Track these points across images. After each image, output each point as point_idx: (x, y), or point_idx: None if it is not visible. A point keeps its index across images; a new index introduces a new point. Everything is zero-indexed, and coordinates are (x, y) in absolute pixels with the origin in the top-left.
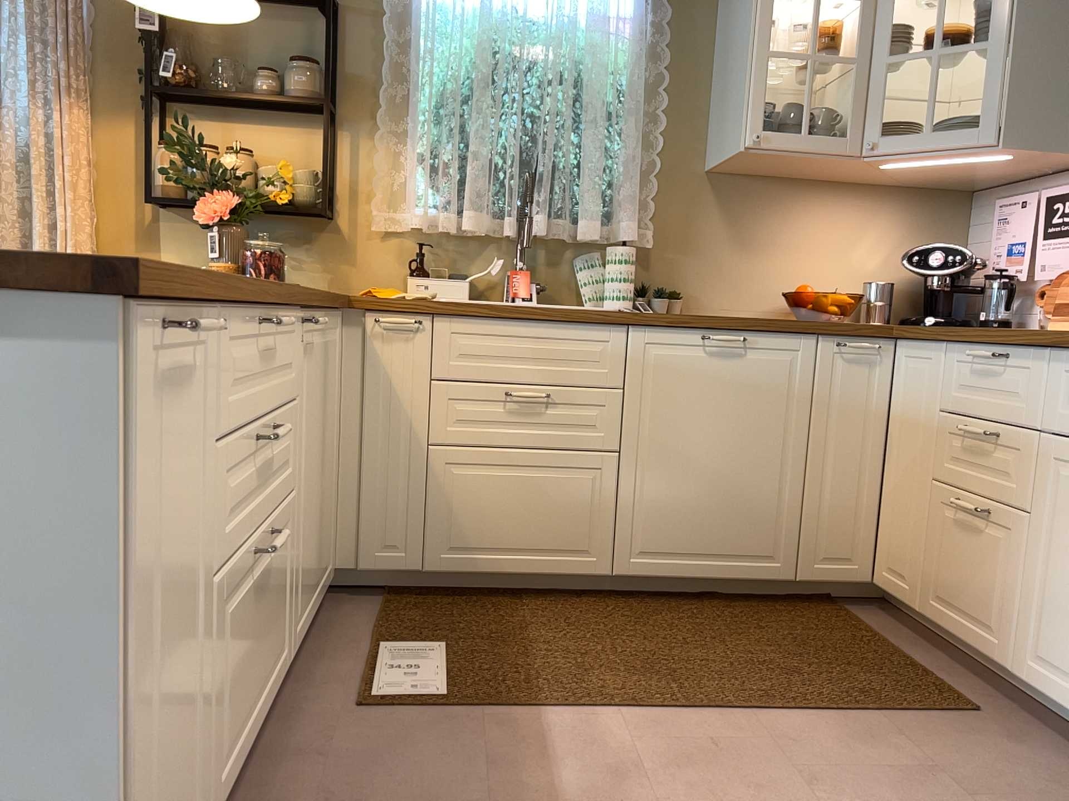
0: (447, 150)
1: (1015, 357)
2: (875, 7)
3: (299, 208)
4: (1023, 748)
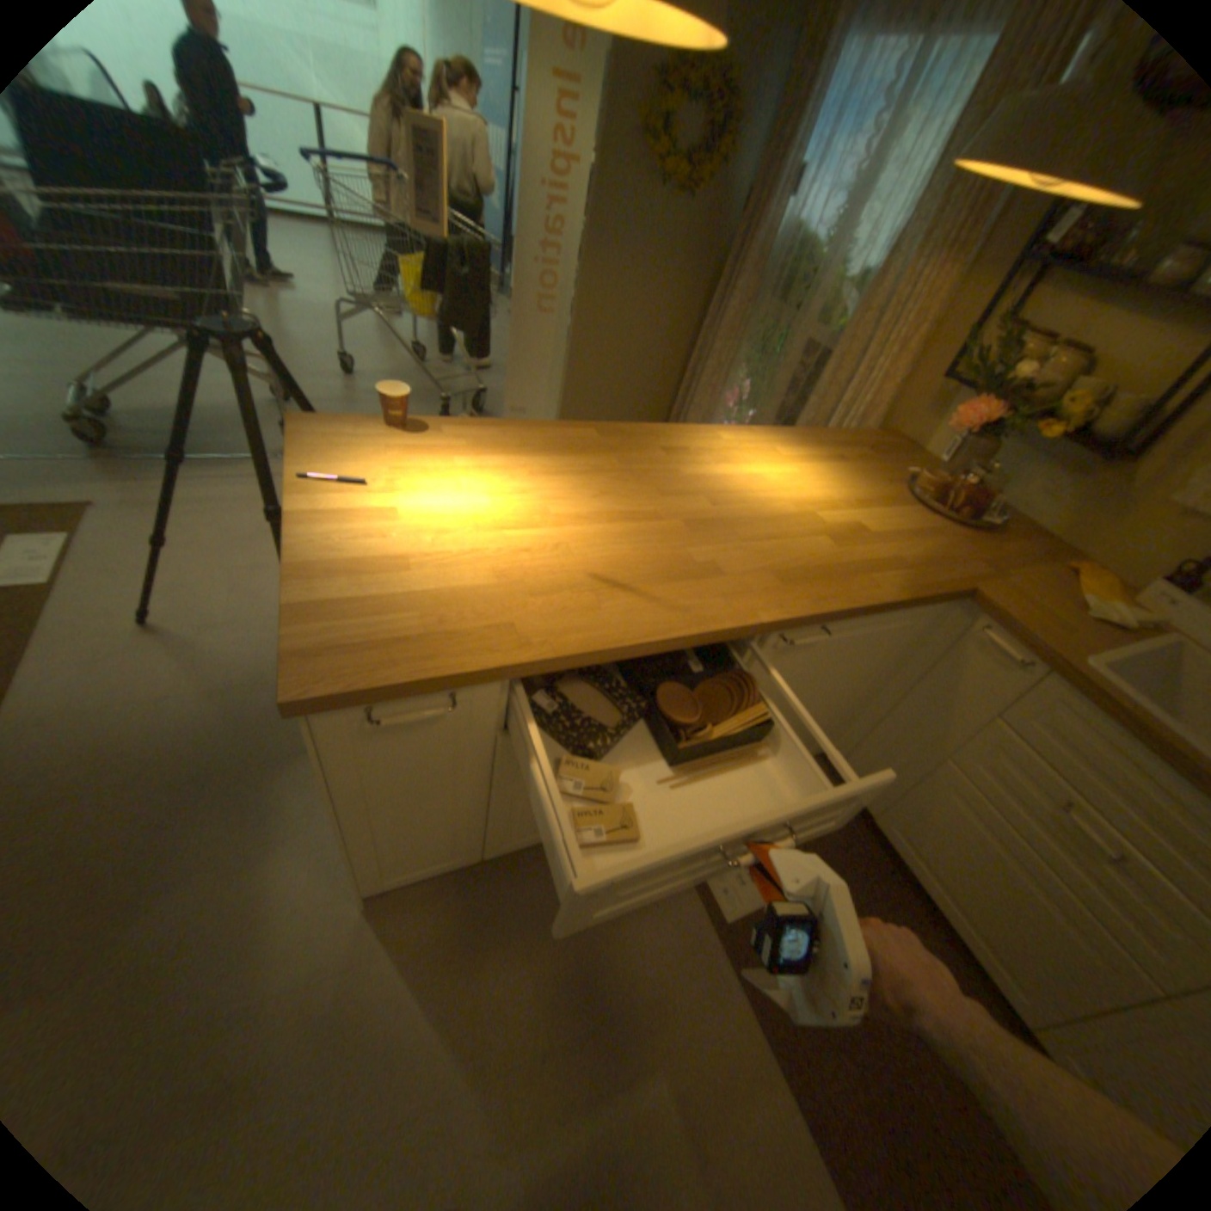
0: None
1: None
2: None
3: (1095, 433)
4: None
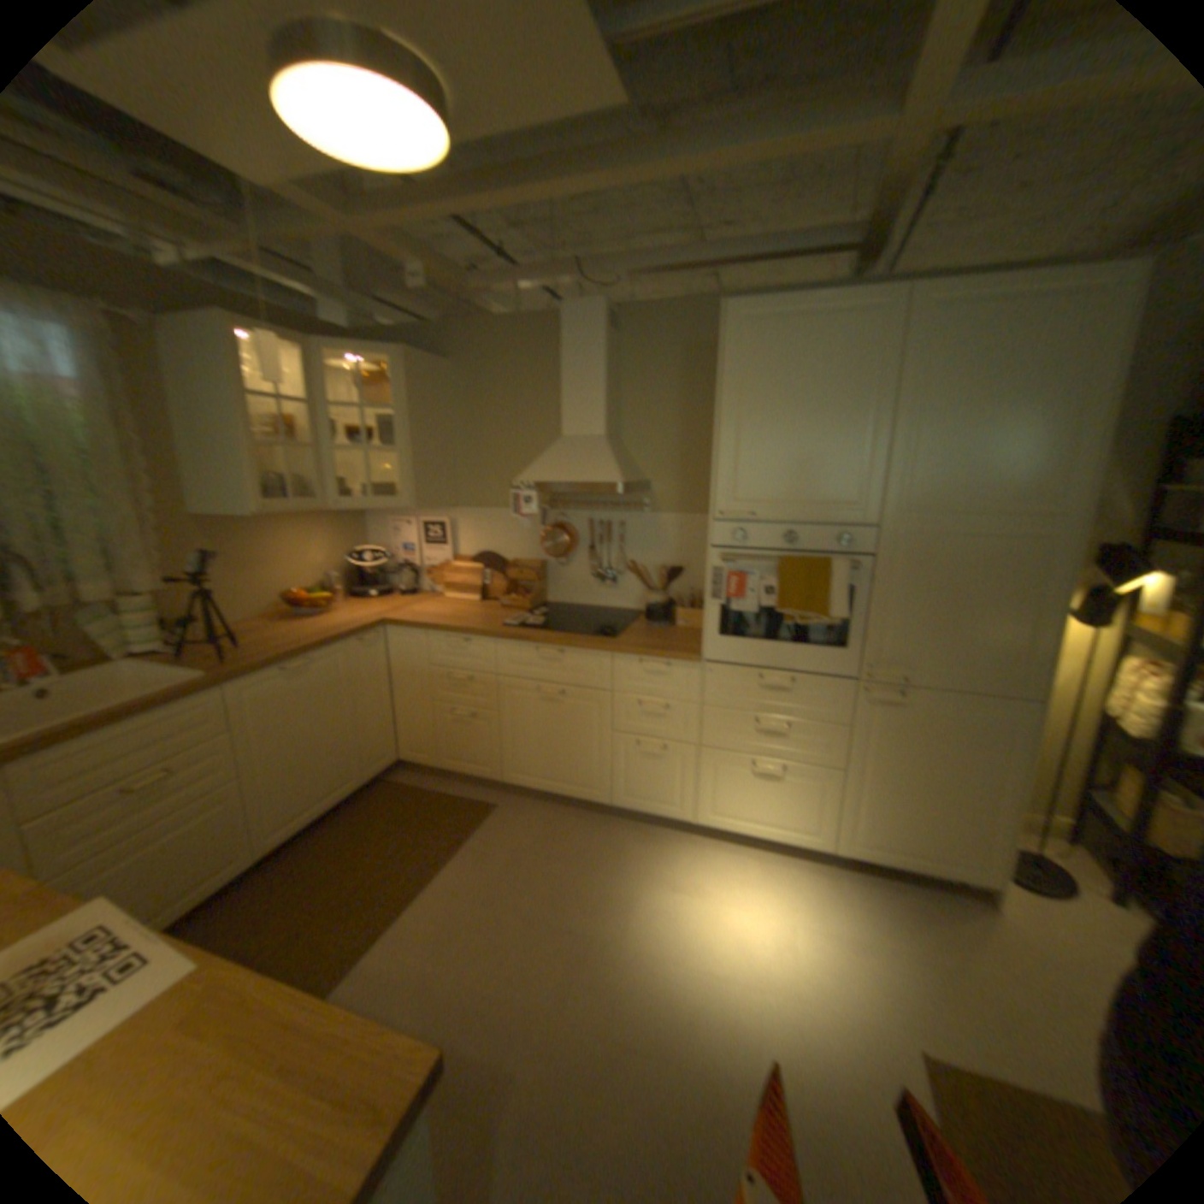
0: None
1: (475, 642)
2: (317, 411)
3: None
4: (523, 814)
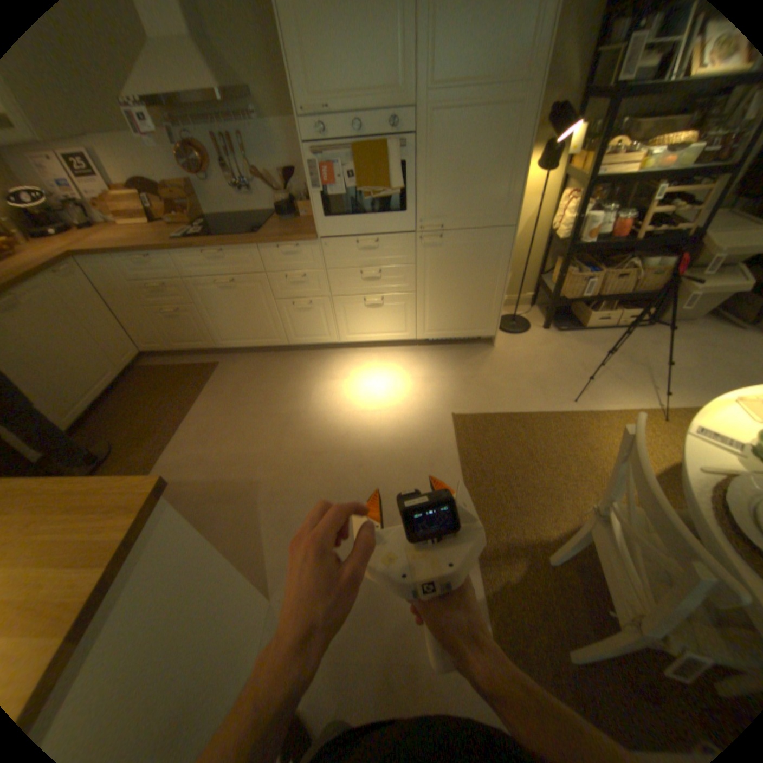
0: None
1: (150, 255)
2: None
3: None
4: (236, 362)
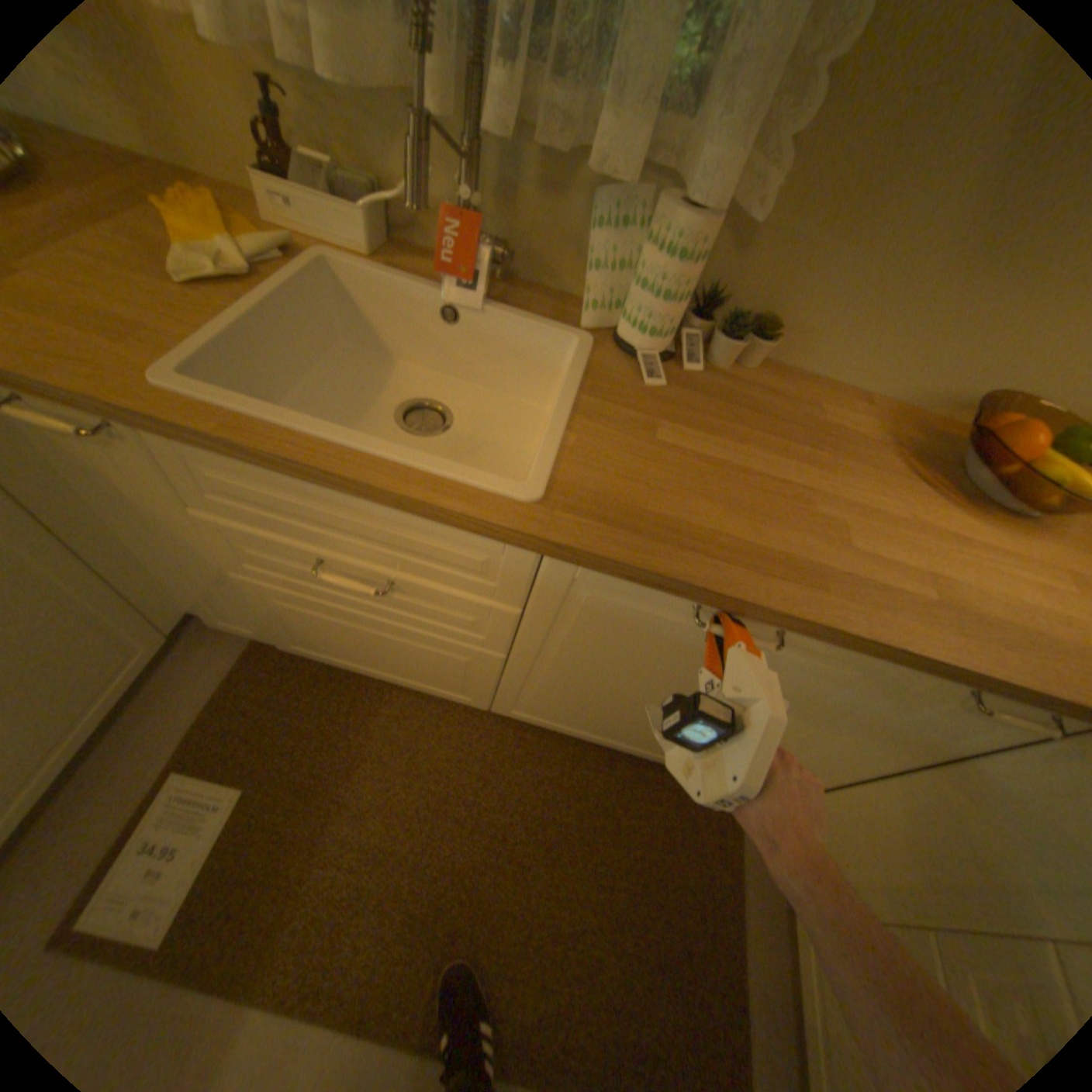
0: None
1: None
2: None
3: None
4: None
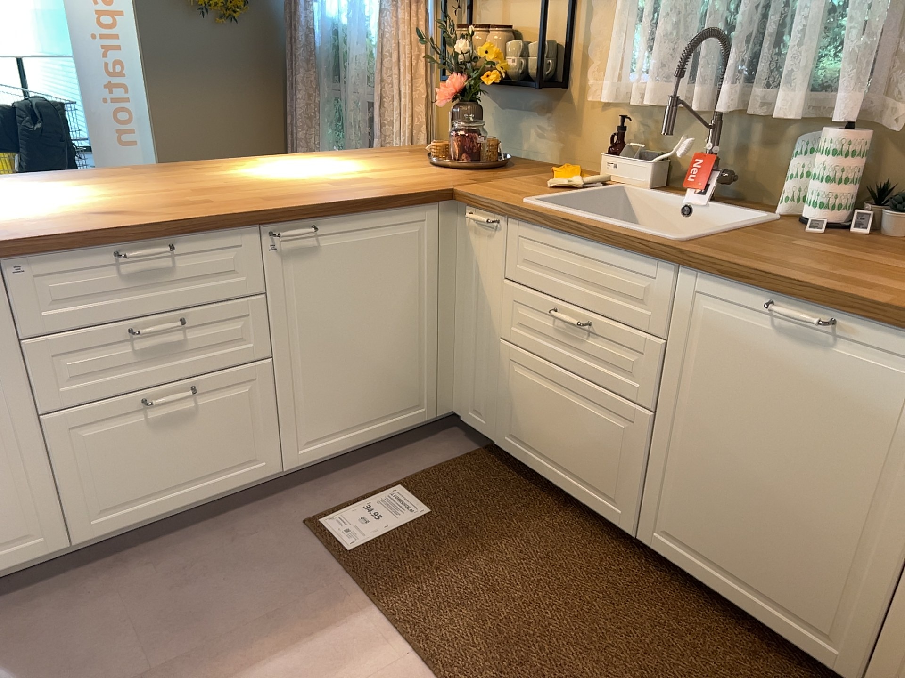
0: (646, 9)
1: None
2: None
3: (533, 81)
4: None
